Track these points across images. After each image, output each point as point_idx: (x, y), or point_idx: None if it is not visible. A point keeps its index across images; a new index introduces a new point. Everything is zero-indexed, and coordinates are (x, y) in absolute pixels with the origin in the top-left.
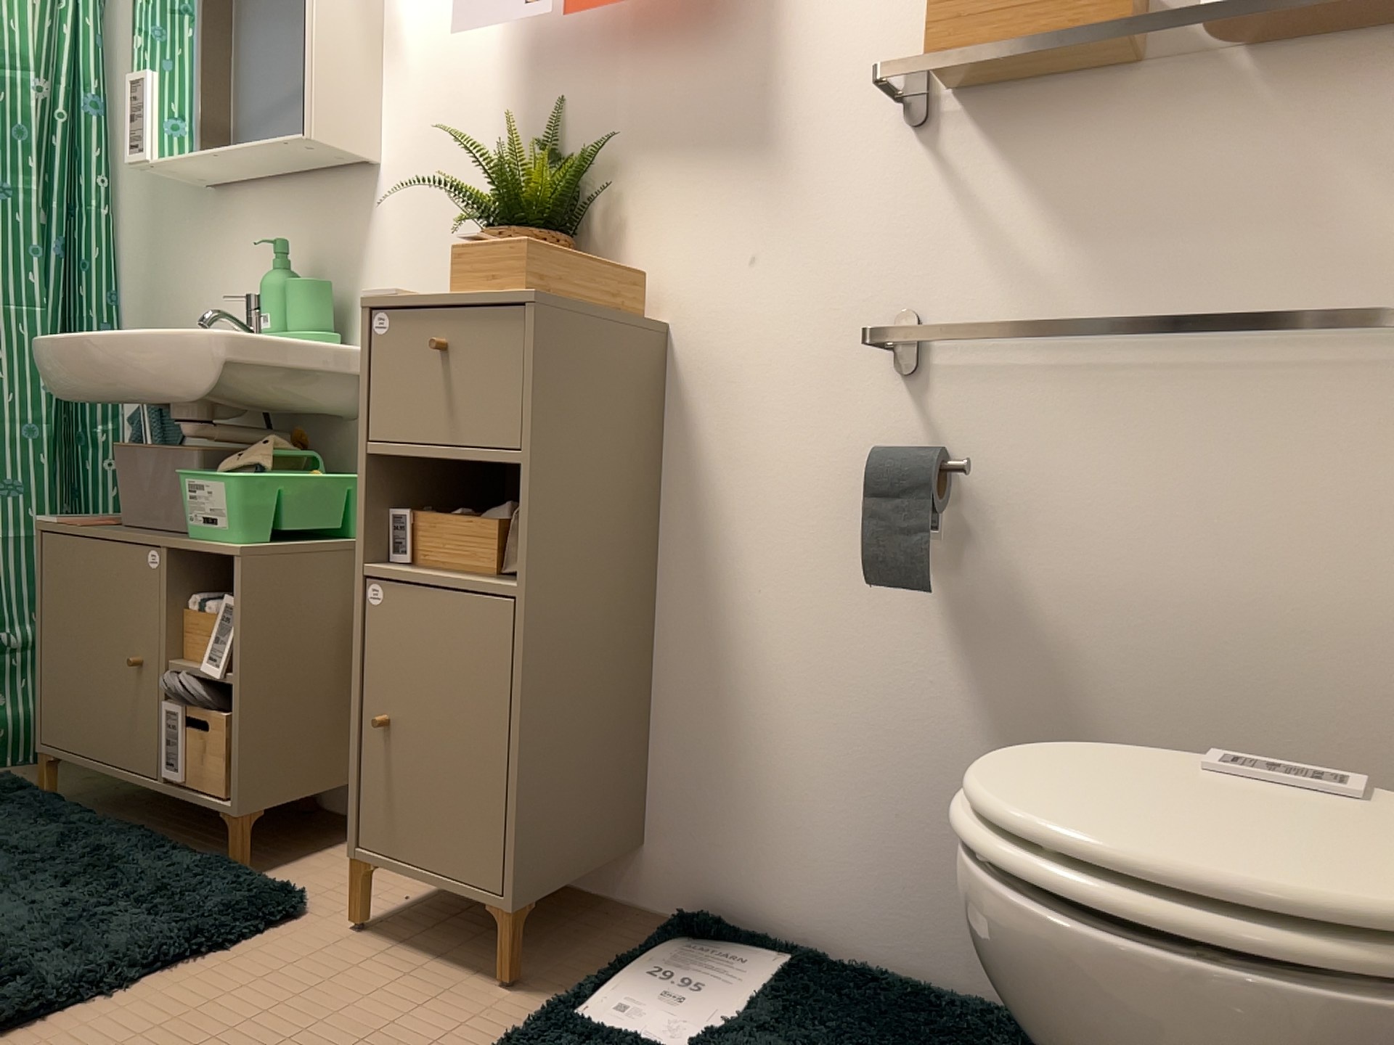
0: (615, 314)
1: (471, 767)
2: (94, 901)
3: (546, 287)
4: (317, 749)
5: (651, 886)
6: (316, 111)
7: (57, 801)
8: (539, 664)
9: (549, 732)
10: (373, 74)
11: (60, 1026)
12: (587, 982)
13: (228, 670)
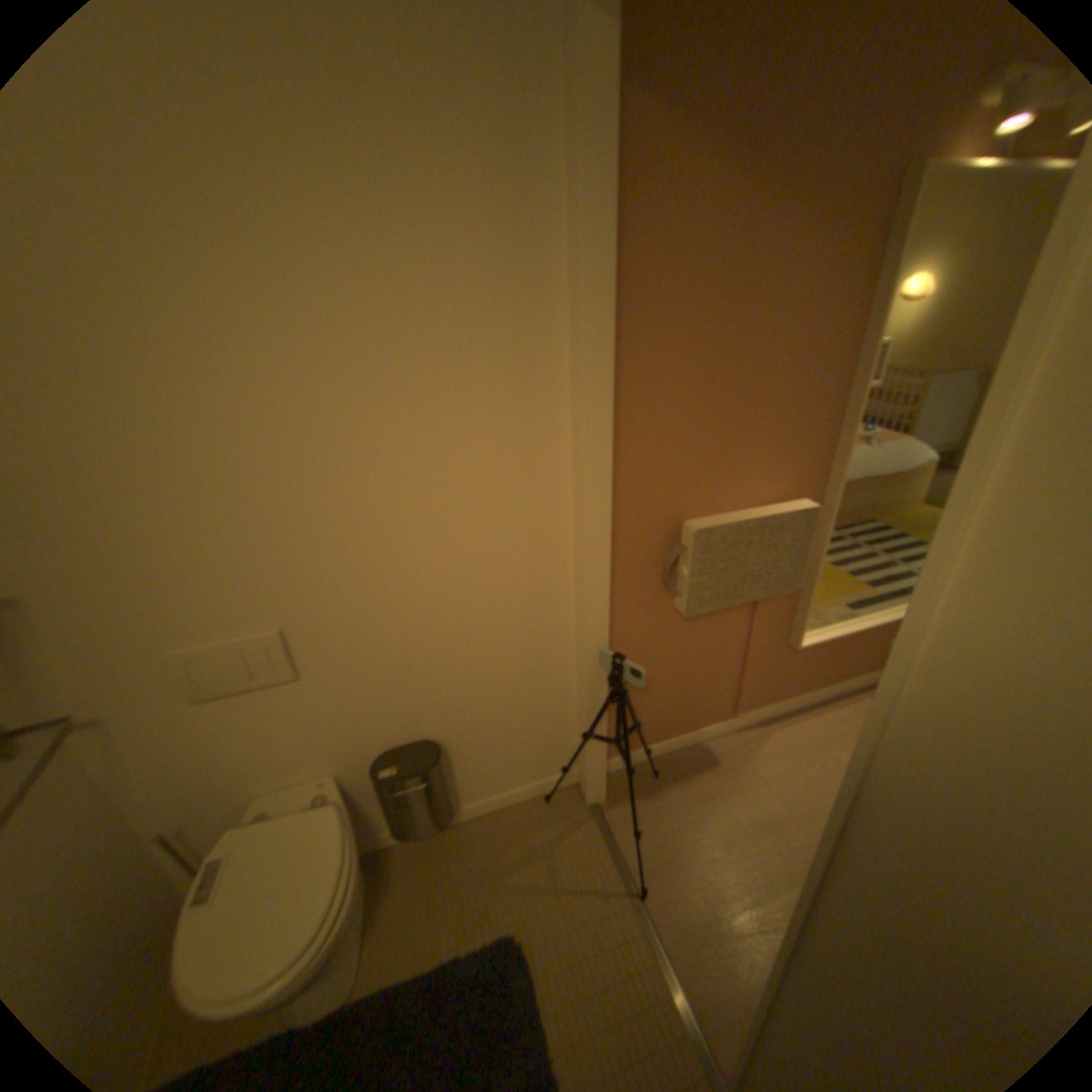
0: None
1: None
2: None
3: None
4: None
5: None
6: None
7: None
8: None
9: None
10: None
11: None
12: None
13: None
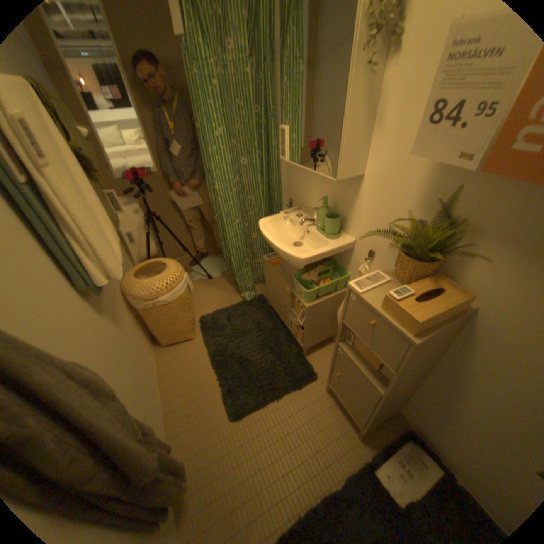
0: (455, 321)
1: (361, 406)
2: (276, 364)
3: (425, 330)
4: (324, 335)
5: (407, 413)
6: (342, 166)
7: (271, 311)
8: (387, 405)
9: (386, 411)
10: (368, 137)
11: (270, 410)
12: (382, 457)
13: (304, 324)
